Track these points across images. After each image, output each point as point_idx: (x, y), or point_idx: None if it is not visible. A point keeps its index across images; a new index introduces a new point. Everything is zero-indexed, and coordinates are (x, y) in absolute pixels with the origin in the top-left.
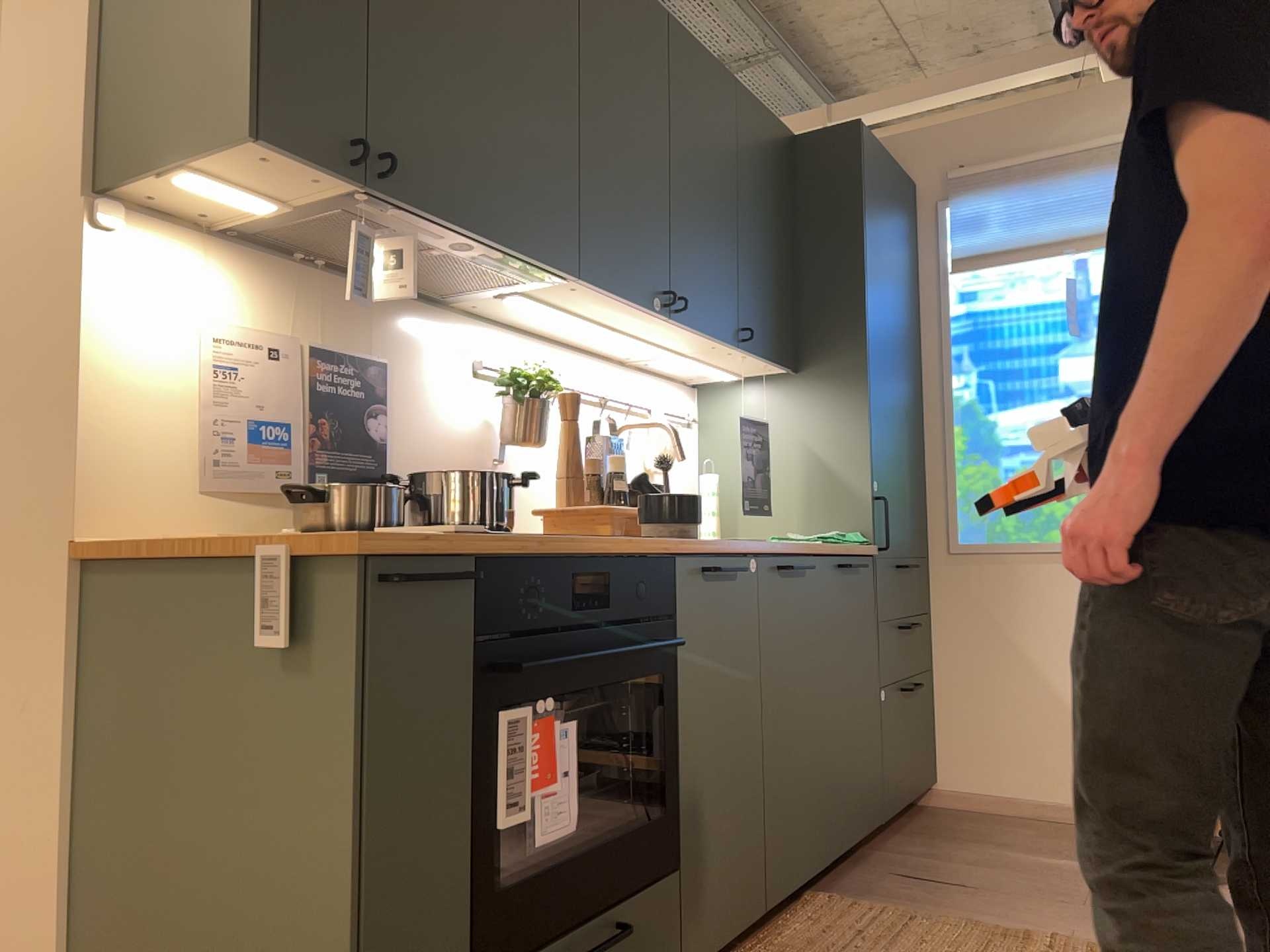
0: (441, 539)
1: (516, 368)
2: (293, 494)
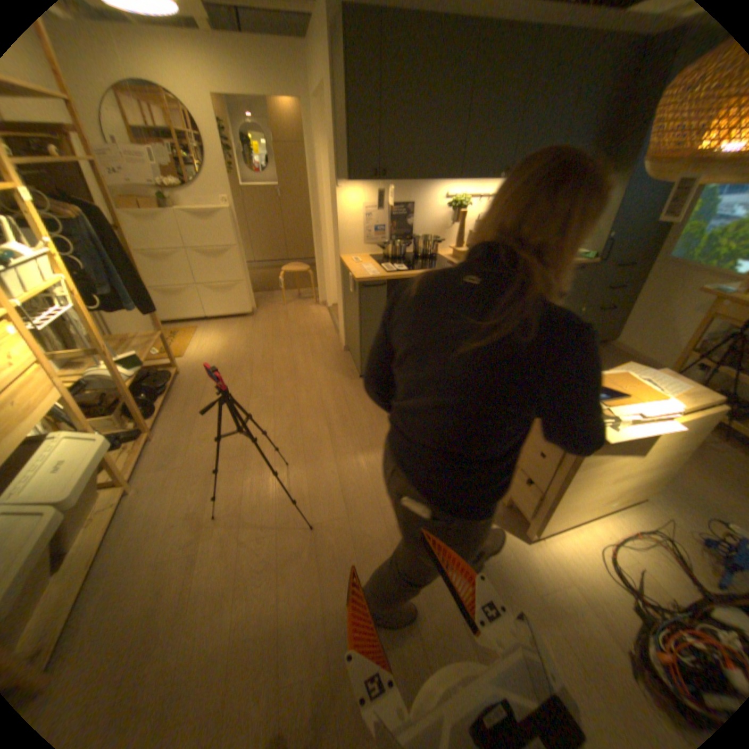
0: (379, 276)
1: (455, 198)
2: (381, 245)
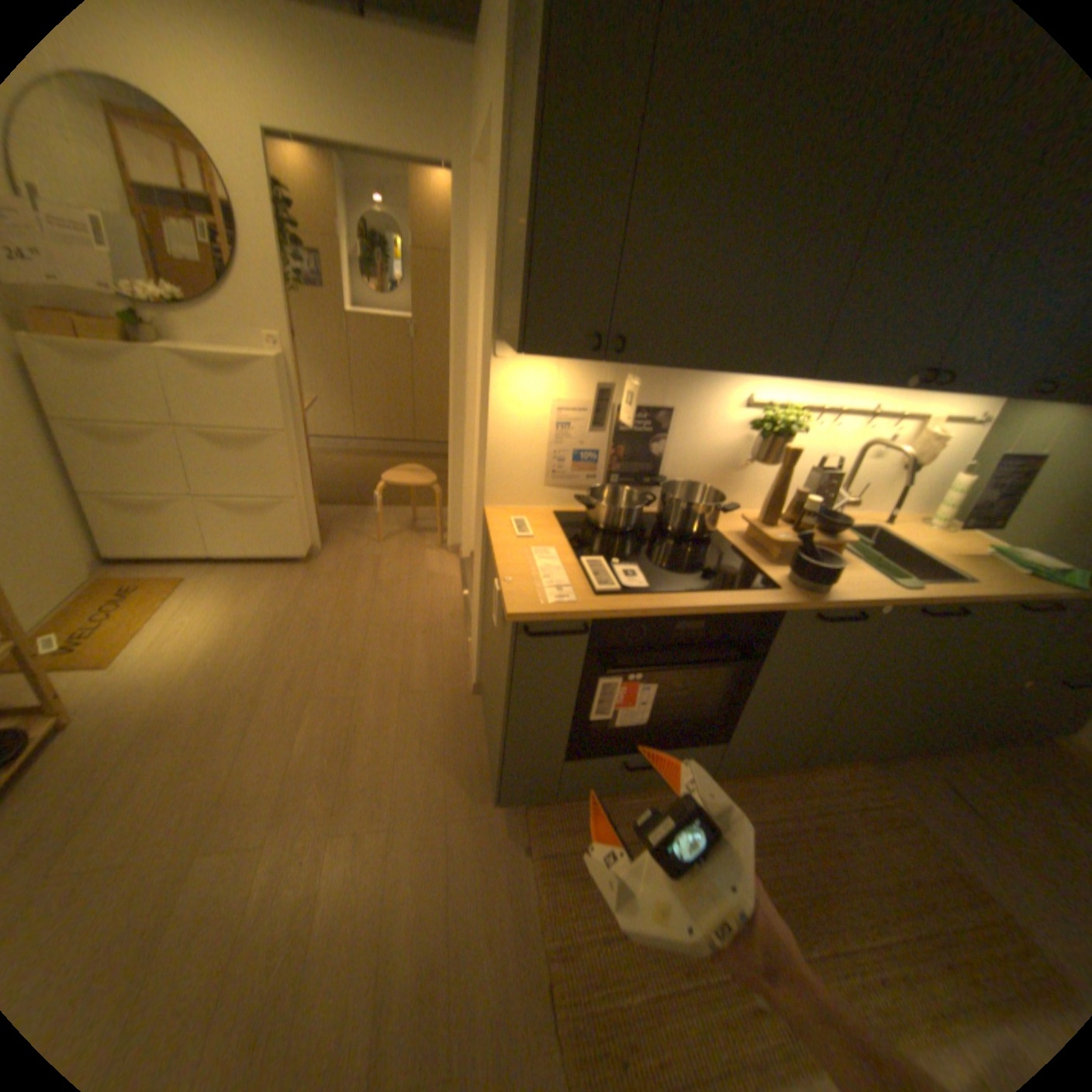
0: (576, 605)
1: (774, 410)
2: (587, 493)
